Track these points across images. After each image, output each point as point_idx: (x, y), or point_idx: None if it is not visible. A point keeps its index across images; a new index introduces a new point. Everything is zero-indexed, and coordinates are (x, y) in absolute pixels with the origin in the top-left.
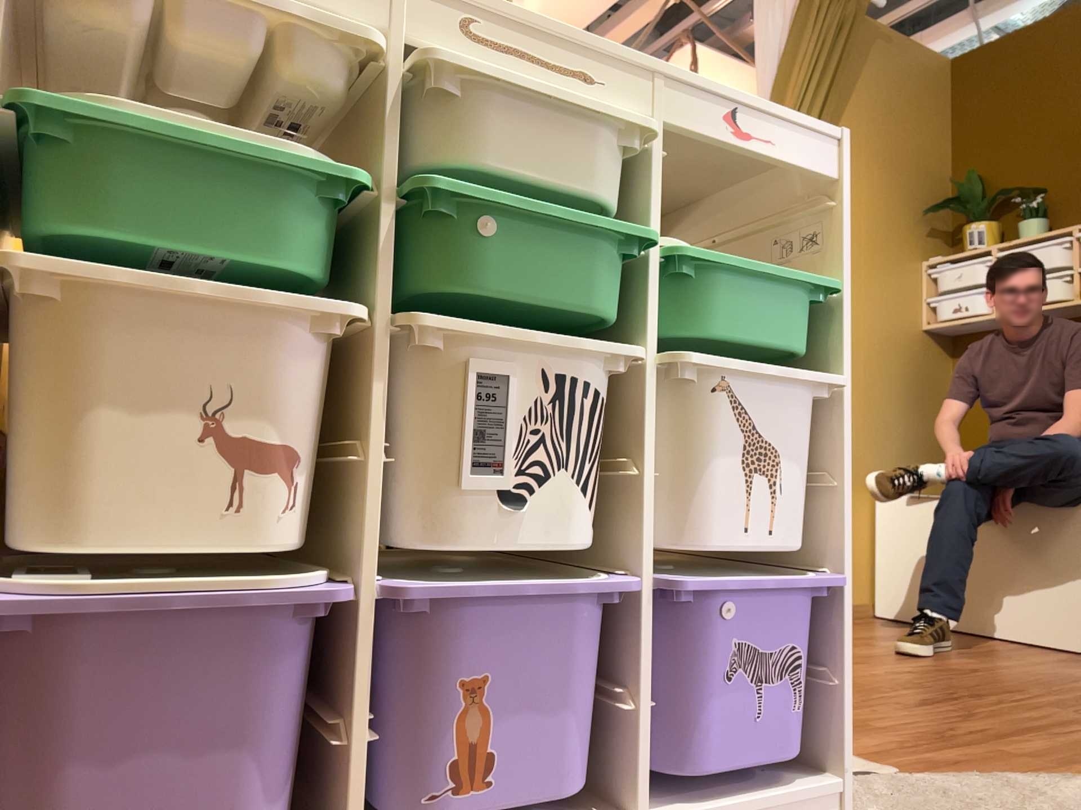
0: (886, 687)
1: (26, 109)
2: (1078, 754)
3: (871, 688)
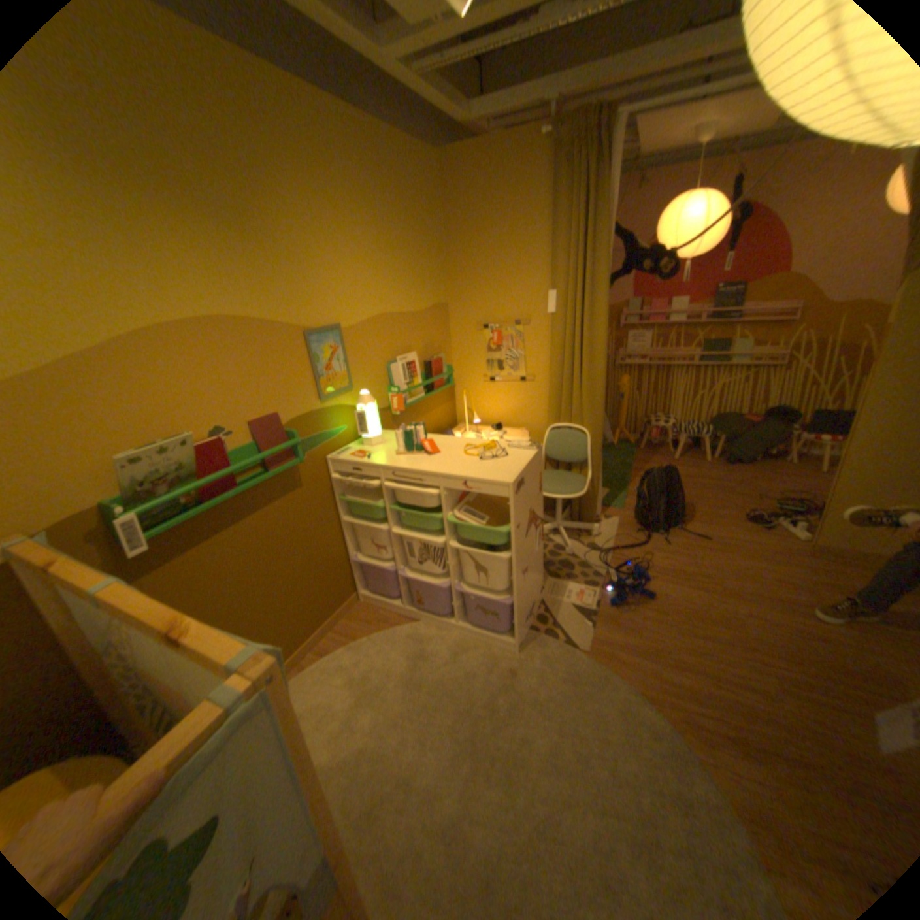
0: (709, 624)
1: (340, 496)
2: (683, 698)
3: (698, 621)
